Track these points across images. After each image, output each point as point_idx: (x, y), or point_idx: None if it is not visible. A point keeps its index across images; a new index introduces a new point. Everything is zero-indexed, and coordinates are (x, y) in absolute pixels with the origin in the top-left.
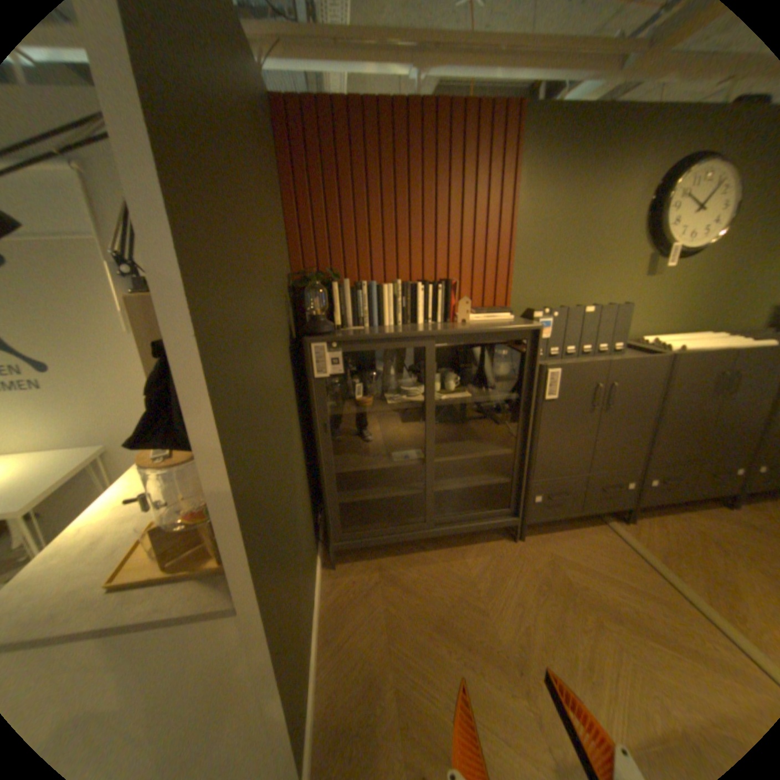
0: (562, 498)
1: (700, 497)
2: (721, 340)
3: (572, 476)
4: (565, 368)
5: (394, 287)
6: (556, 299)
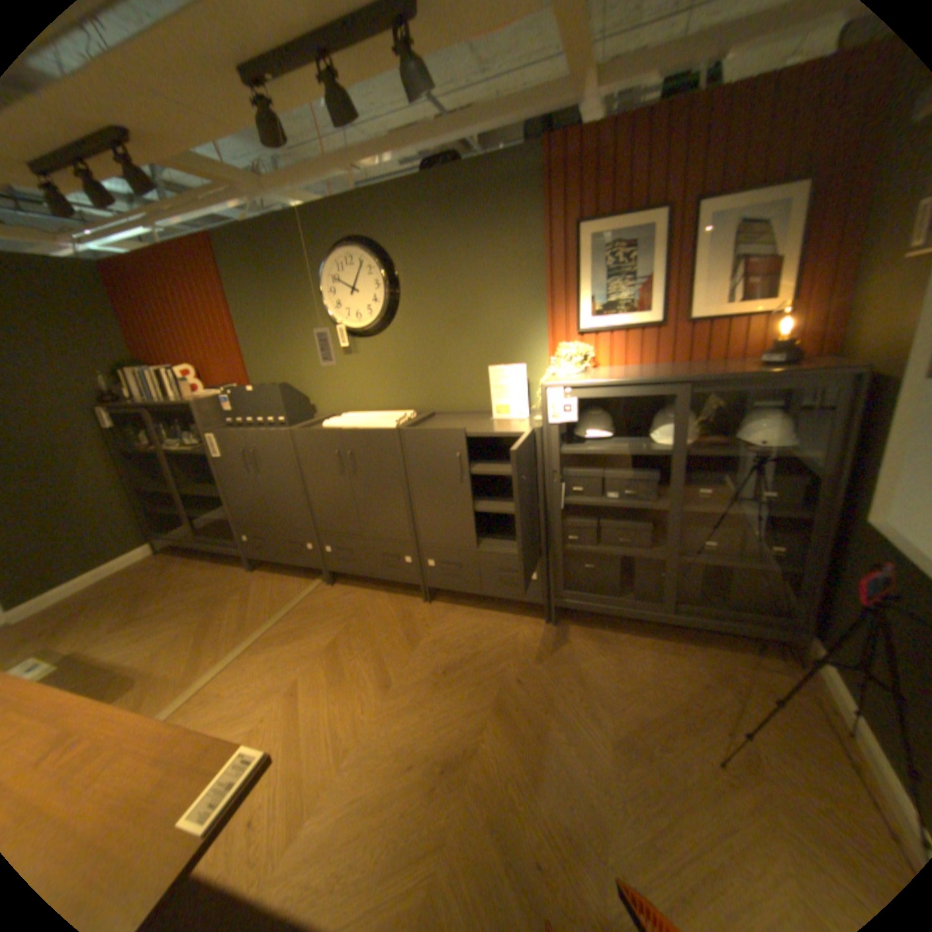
0: (259, 541)
1: (378, 576)
2: (373, 420)
3: (260, 524)
4: (216, 434)
5: (149, 372)
6: (280, 377)
